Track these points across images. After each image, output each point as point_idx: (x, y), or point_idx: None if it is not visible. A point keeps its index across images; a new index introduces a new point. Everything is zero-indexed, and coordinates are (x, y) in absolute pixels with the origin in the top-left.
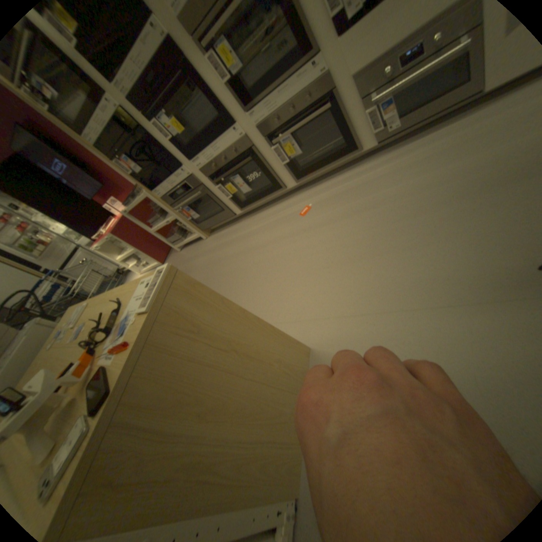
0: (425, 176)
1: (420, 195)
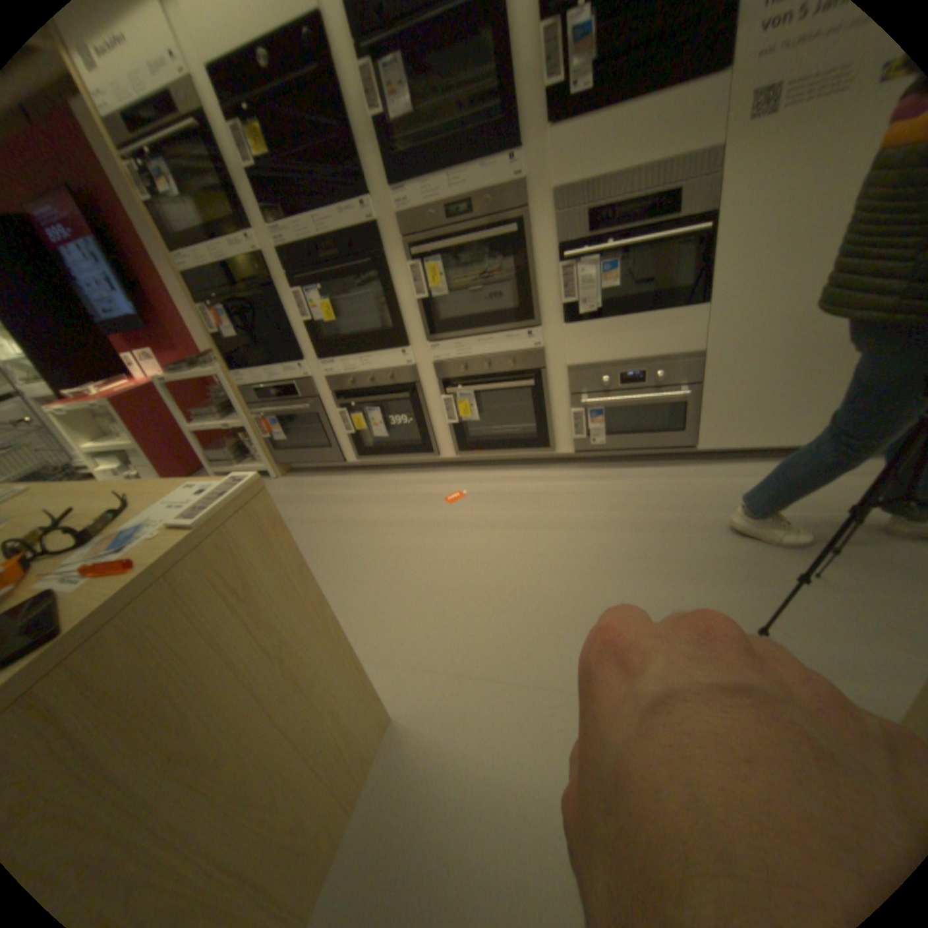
0: (620, 514)
1: (609, 534)
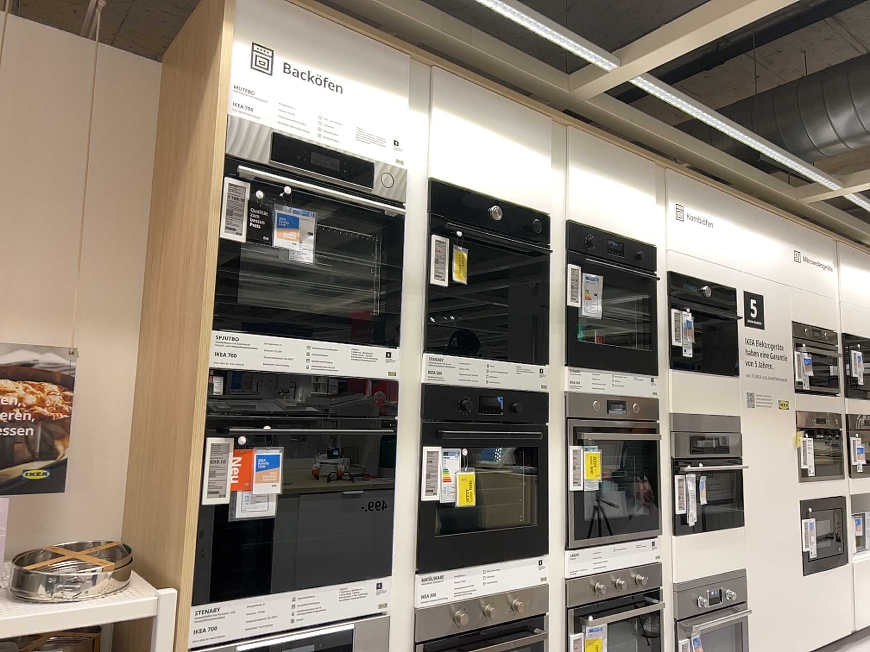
0: None
1: None
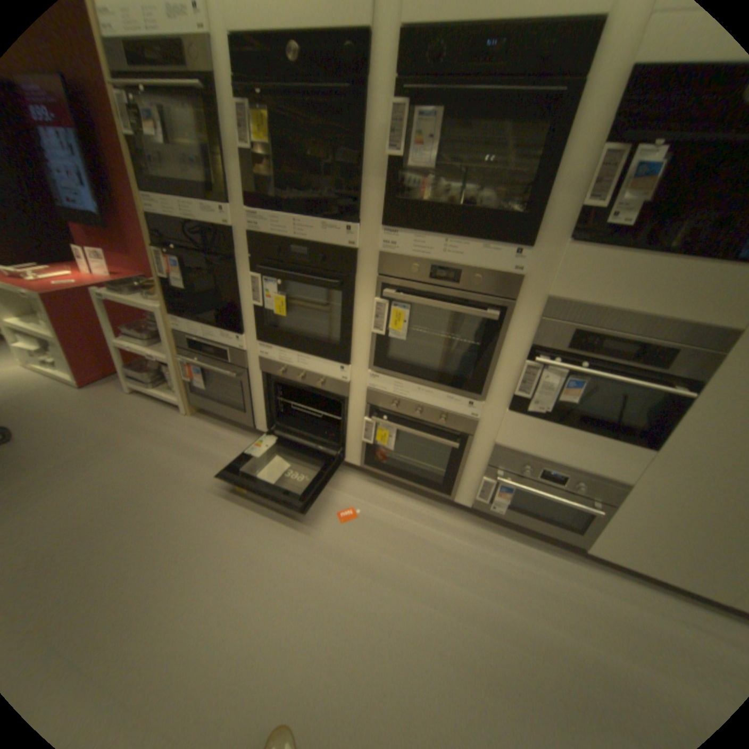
0: (502, 613)
1: (489, 642)
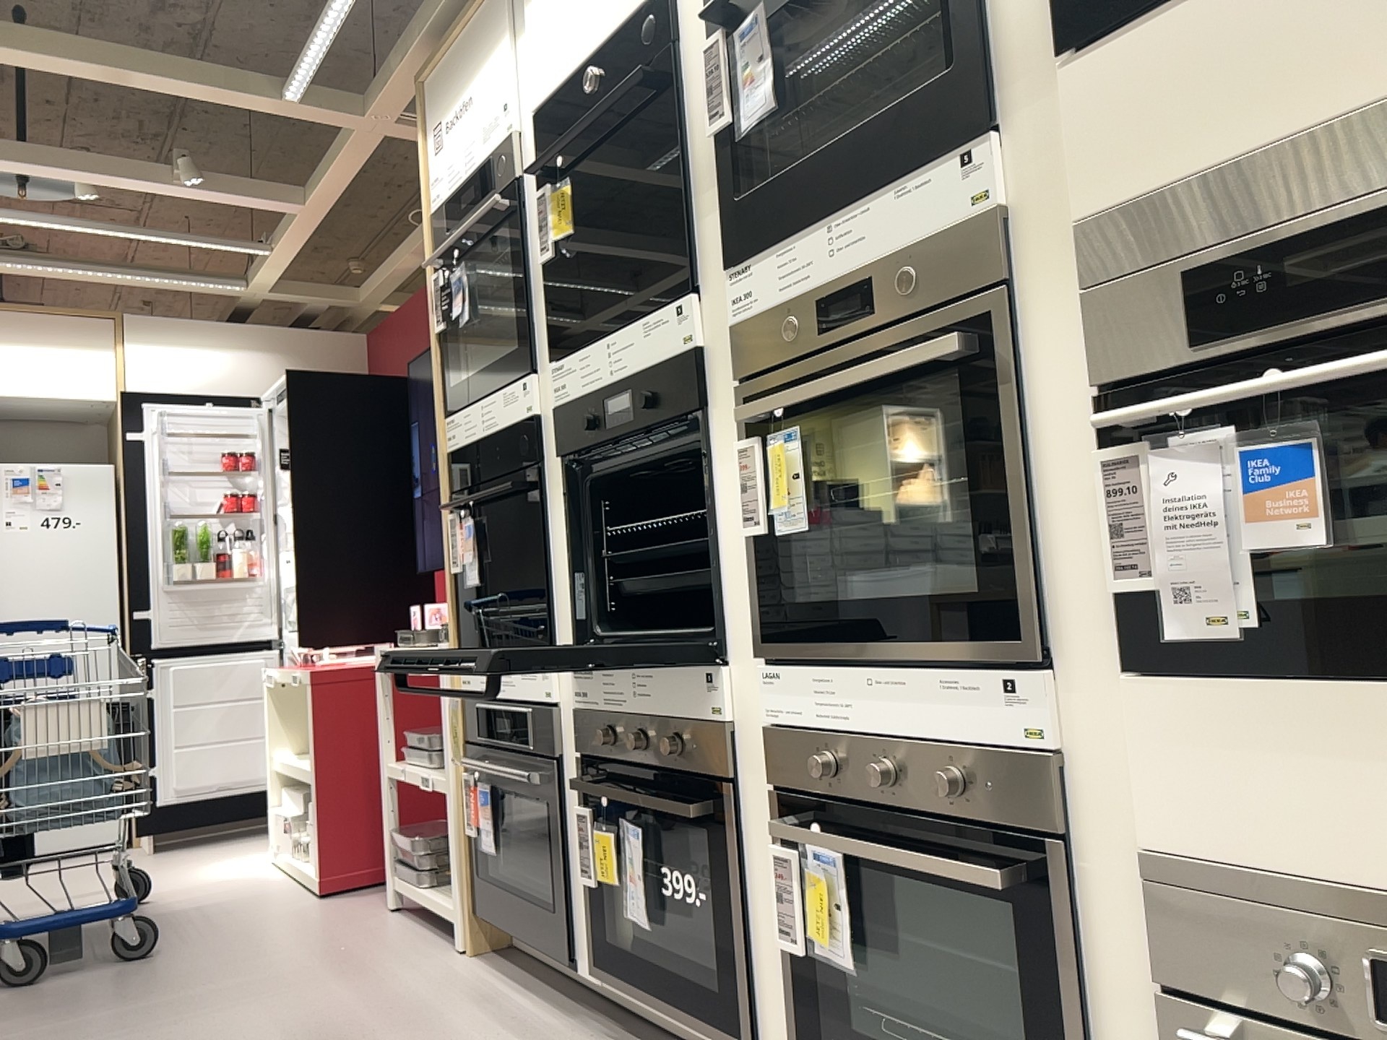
0: None
1: None
